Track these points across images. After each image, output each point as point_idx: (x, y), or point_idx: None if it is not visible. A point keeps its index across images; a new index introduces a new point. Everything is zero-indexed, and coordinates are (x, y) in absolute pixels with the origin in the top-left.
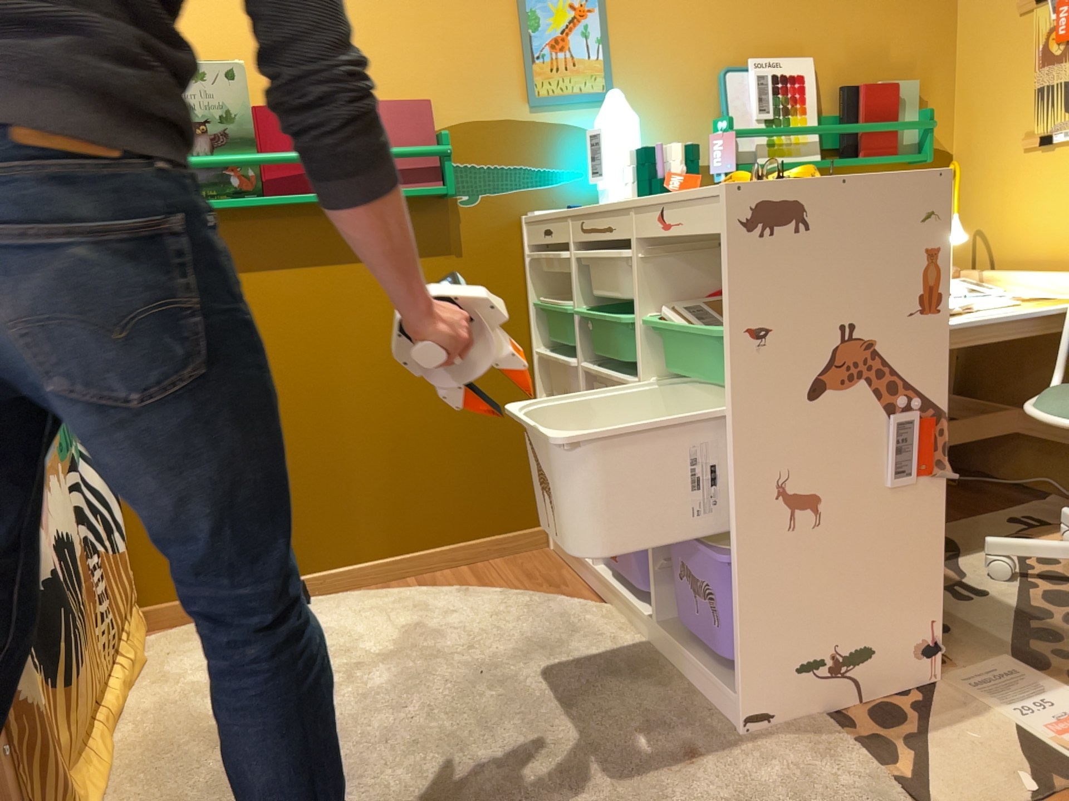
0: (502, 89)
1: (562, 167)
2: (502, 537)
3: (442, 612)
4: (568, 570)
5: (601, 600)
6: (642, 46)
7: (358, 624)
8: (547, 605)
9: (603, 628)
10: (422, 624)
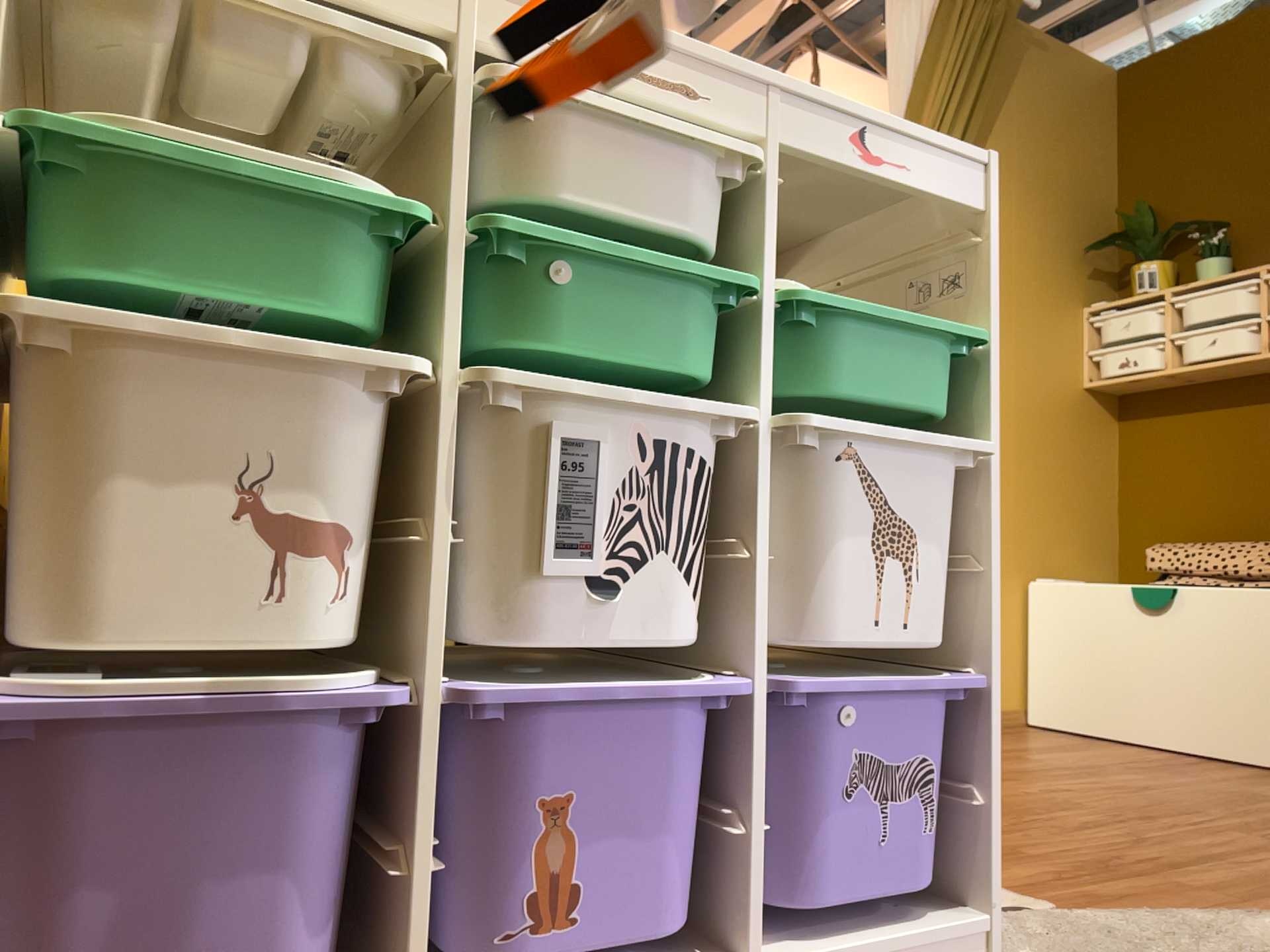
0: None
1: None
2: None
3: None
4: None
5: None
6: None
7: None
8: None
9: None
10: None
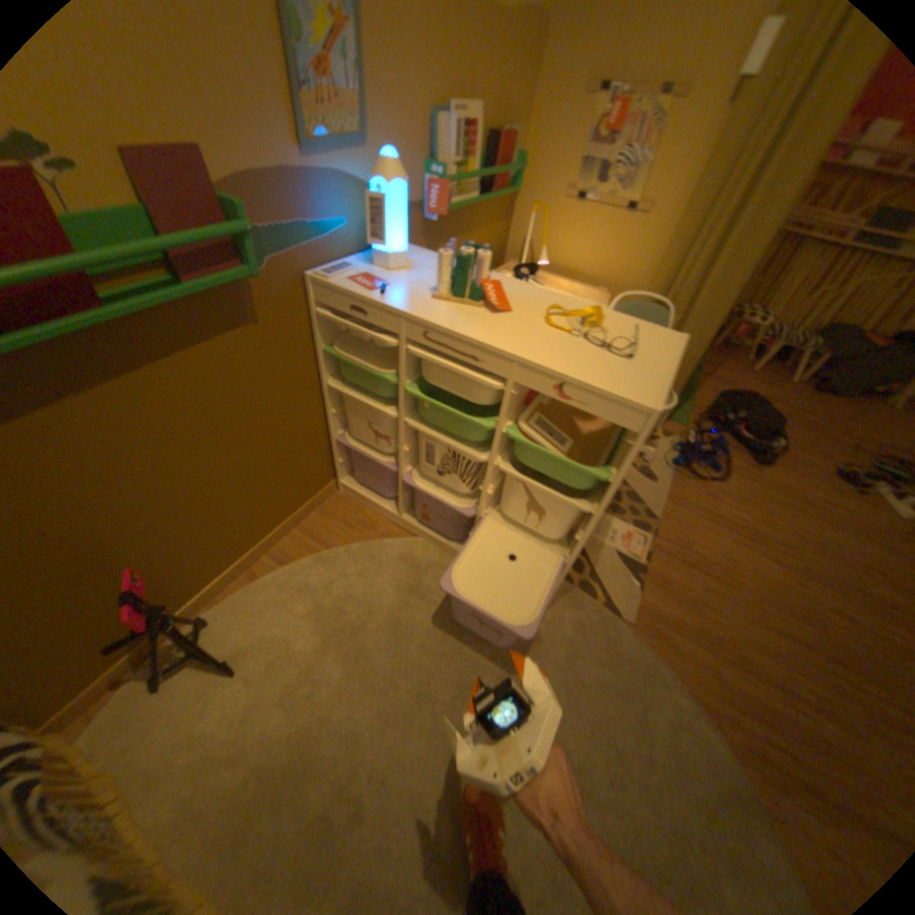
0: (272, 124)
1: (331, 216)
2: (313, 500)
3: (323, 586)
4: (368, 509)
5: (408, 531)
6: (387, 74)
7: (272, 628)
8: (384, 551)
9: (429, 557)
10: (320, 605)
